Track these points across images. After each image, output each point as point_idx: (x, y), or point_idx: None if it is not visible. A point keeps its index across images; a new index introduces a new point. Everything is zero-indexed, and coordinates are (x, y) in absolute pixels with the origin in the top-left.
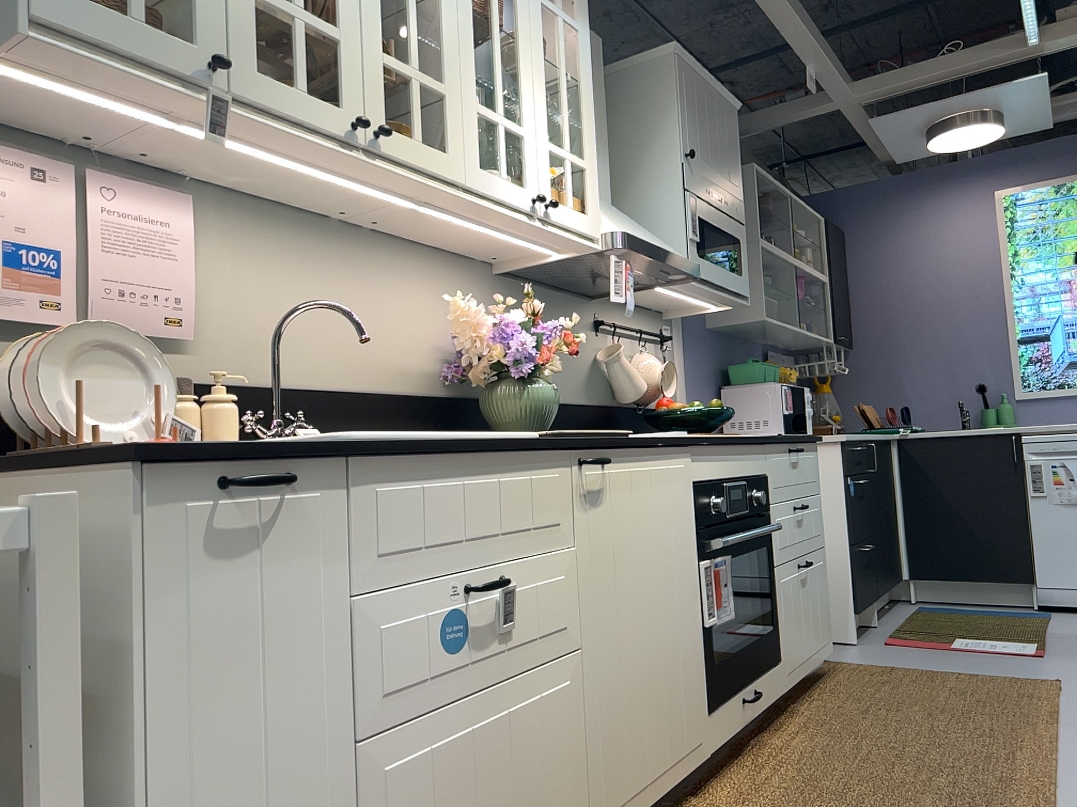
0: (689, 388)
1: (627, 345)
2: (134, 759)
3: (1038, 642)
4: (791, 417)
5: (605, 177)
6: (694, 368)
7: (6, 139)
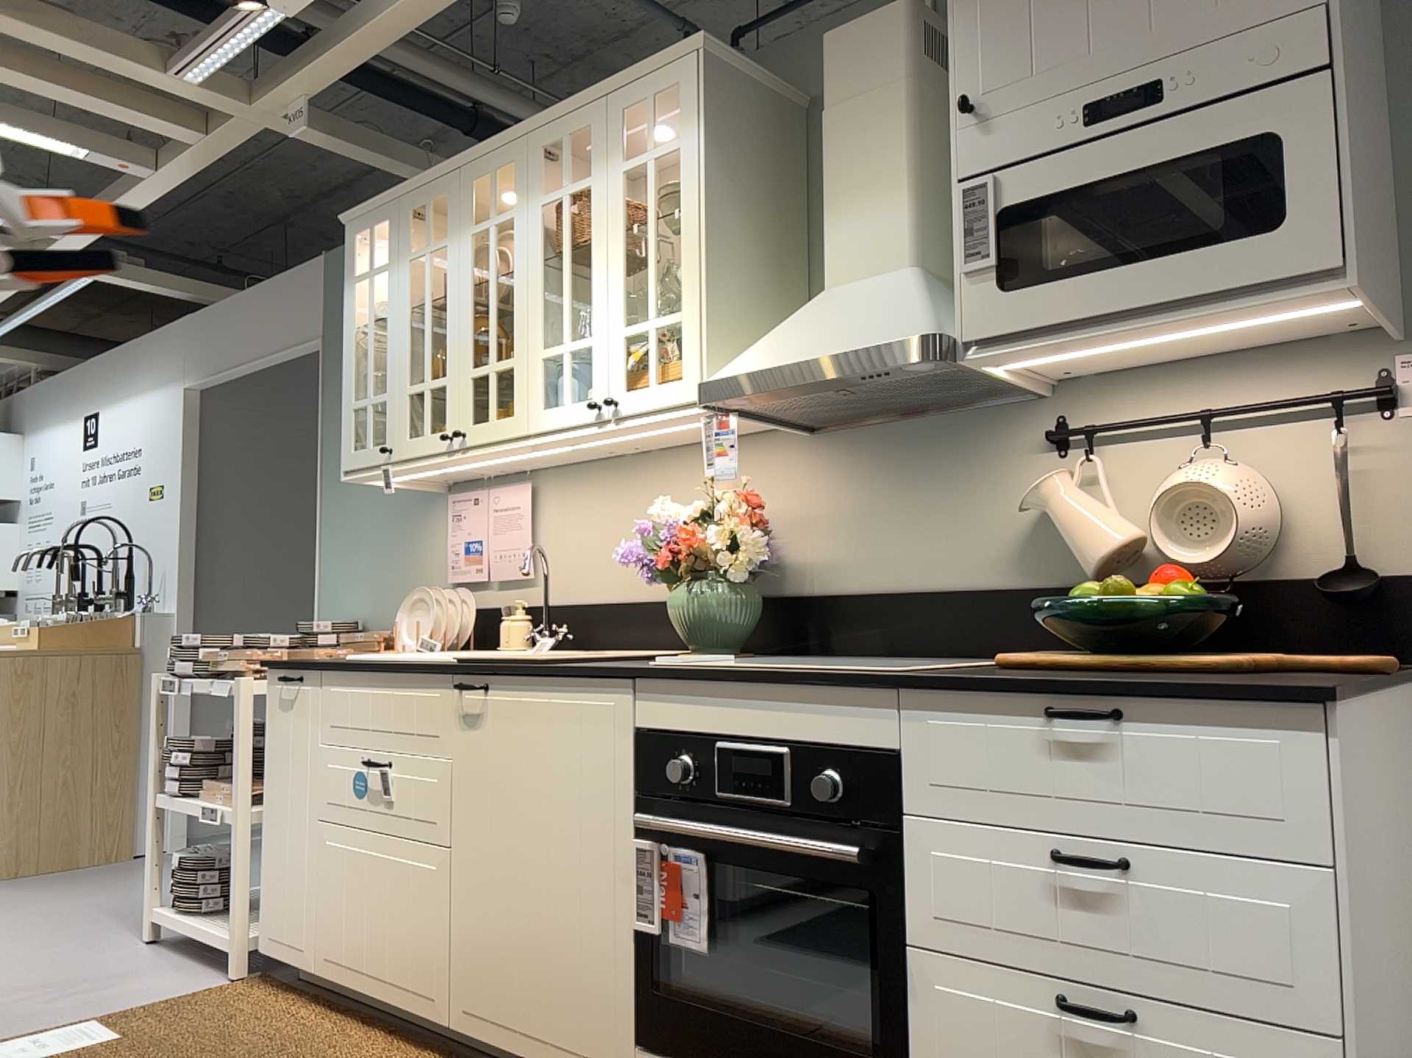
0: None
1: (1174, 450)
2: (265, 780)
3: None
4: None
5: (885, 234)
6: None
7: (472, 485)
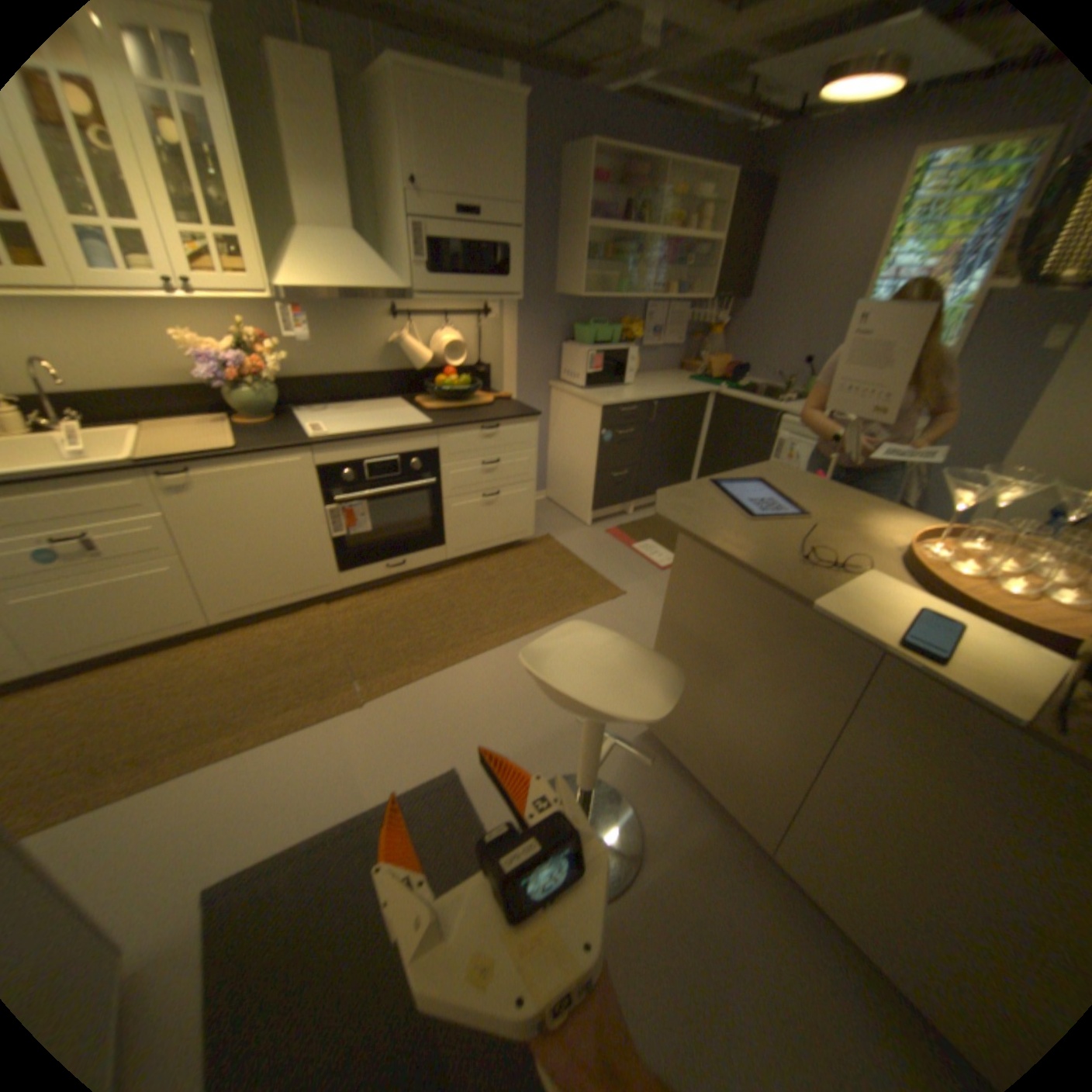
0: (518, 345)
1: (434, 321)
2: None
3: None
4: (596, 374)
5: (338, 206)
6: (527, 328)
7: None
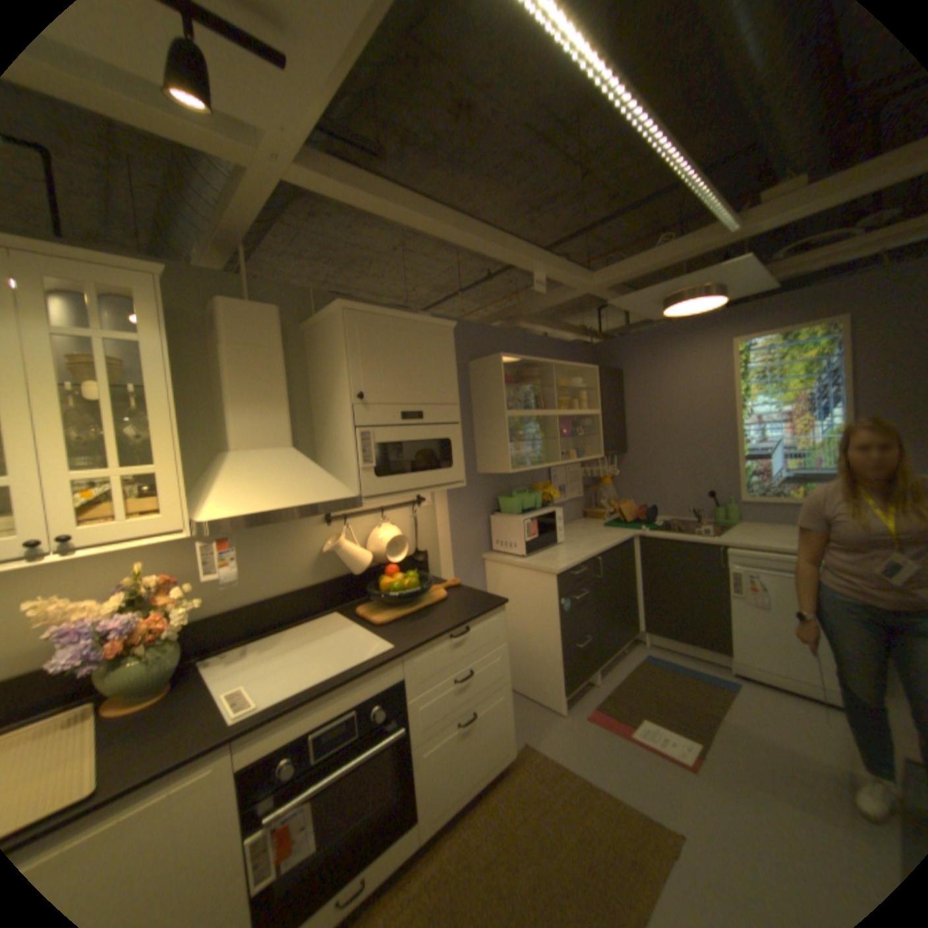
0: (449, 526)
1: (368, 520)
2: None
3: (704, 747)
4: (533, 541)
5: (276, 428)
6: (456, 509)
7: None
